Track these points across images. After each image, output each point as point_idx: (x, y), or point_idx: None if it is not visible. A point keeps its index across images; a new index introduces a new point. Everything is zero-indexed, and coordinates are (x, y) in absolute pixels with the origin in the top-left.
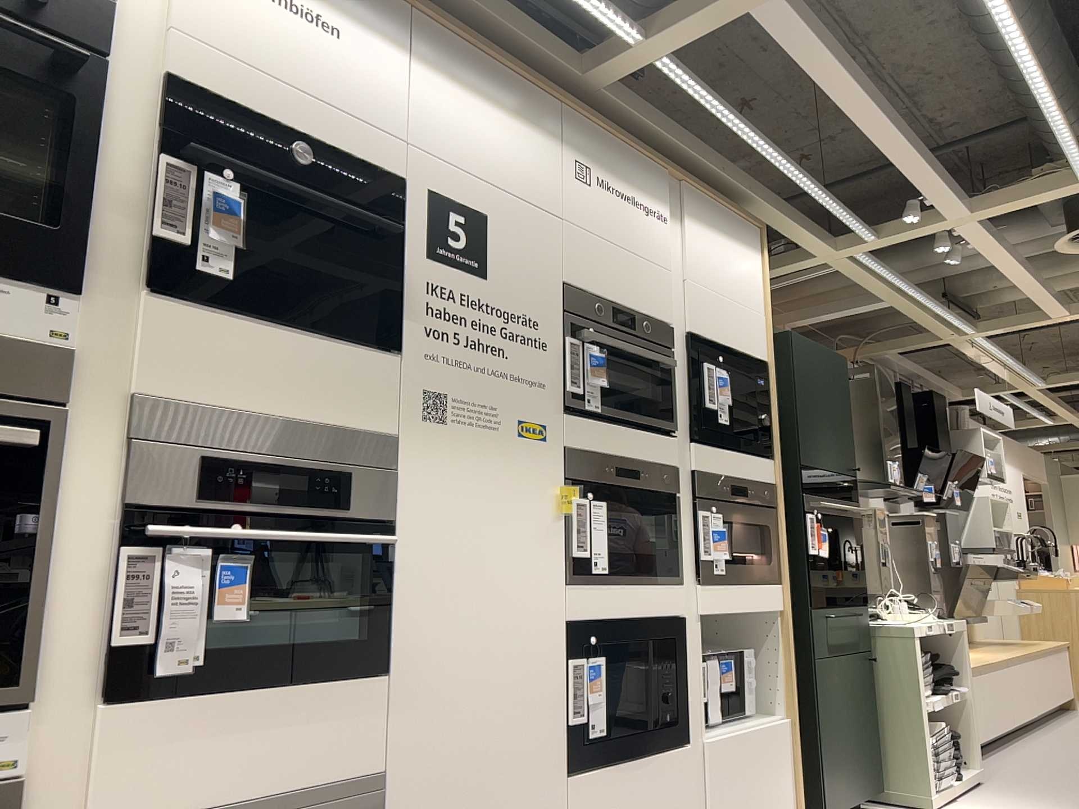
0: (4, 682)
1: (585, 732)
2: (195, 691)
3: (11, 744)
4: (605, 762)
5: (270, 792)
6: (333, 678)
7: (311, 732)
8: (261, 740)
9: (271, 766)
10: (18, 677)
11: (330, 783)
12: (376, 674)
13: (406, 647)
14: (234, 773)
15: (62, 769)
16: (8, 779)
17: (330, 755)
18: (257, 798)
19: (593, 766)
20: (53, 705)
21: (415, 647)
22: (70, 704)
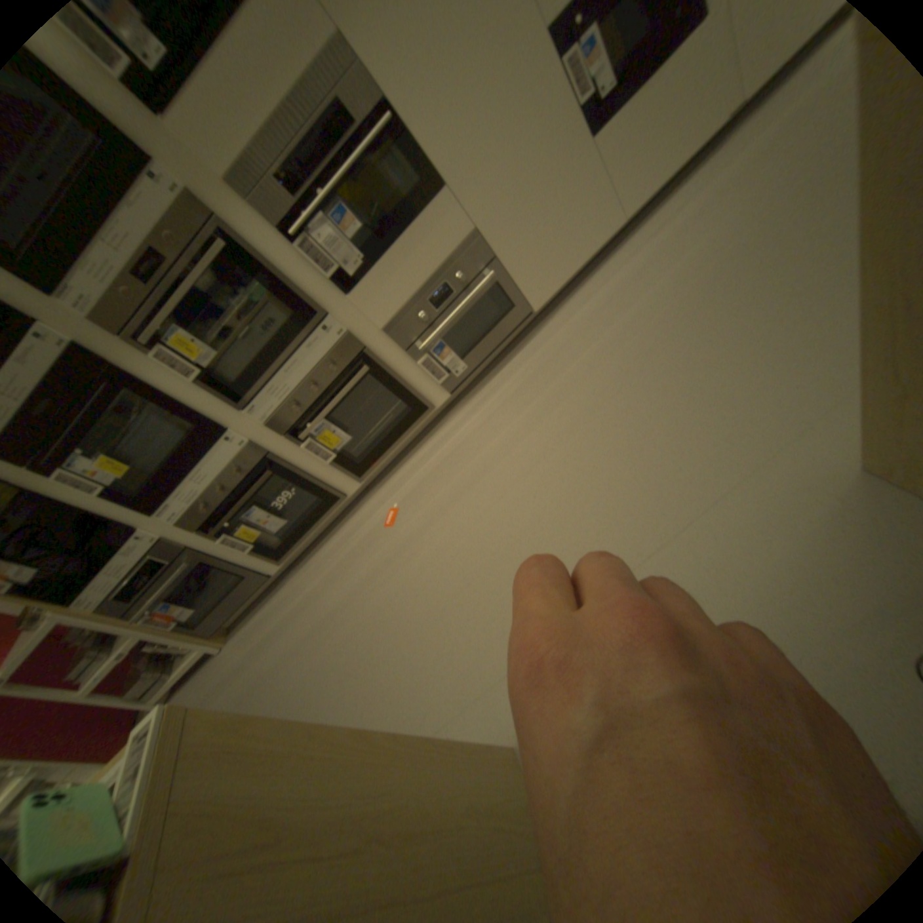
0: (316, 313)
1: (598, 97)
2: (372, 265)
3: (337, 325)
4: (623, 103)
5: (431, 273)
6: (421, 211)
7: (430, 240)
8: (412, 260)
9: (424, 265)
10: (317, 309)
11: (453, 251)
12: (441, 189)
13: (446, 162)
14: (412, 278)
15: (358, 318)
16: (346, 333)
17: (445, 241)
18: (428, 279)
19: (613, 113)
20: (336, 306)
21: (451, 156)
22: (340, 301)
